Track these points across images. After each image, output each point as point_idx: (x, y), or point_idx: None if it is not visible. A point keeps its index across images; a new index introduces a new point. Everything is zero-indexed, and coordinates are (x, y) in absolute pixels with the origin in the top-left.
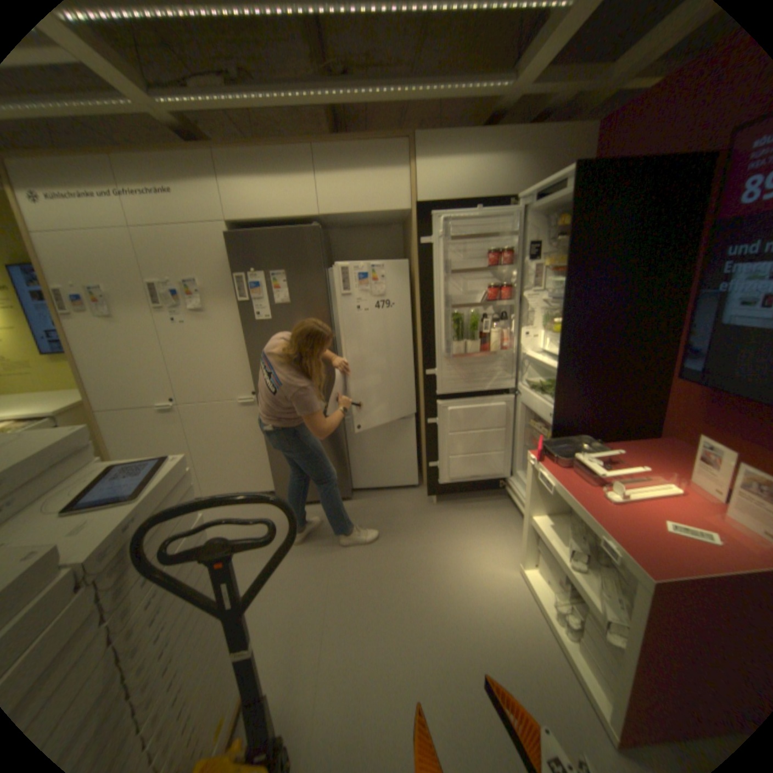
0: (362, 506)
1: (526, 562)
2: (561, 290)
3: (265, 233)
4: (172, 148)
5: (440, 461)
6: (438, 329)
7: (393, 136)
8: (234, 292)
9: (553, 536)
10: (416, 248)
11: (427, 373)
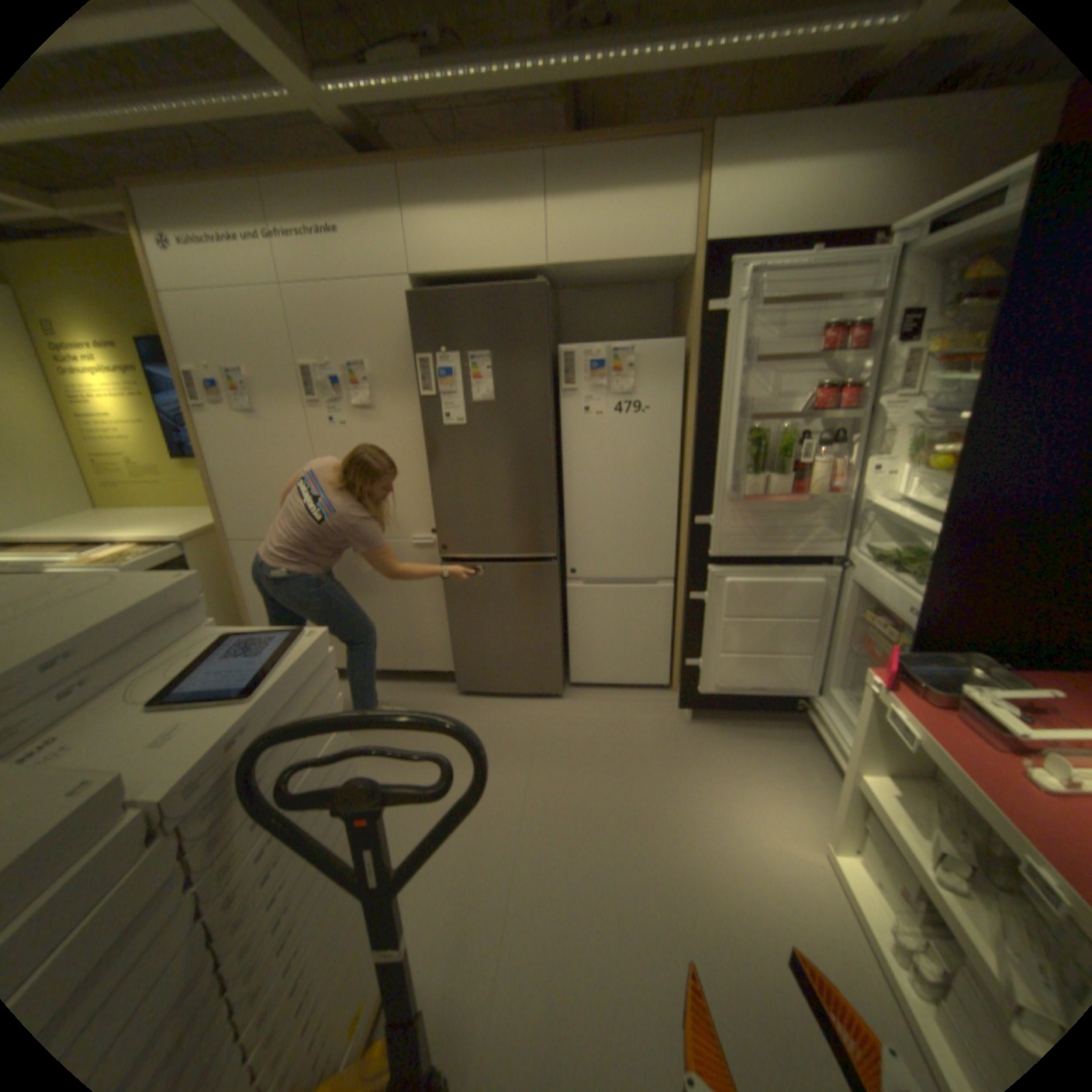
0: (577, 710)
1: (844, 847)
2: (957, 396)
3: (465, 292)
4: (342, 165)
5: (705, 659)
6: (724, 452)
7: (677, 131)
8: (416, 383)
9: (905, 819)
10: (698, 319)
11: (698, 522)
